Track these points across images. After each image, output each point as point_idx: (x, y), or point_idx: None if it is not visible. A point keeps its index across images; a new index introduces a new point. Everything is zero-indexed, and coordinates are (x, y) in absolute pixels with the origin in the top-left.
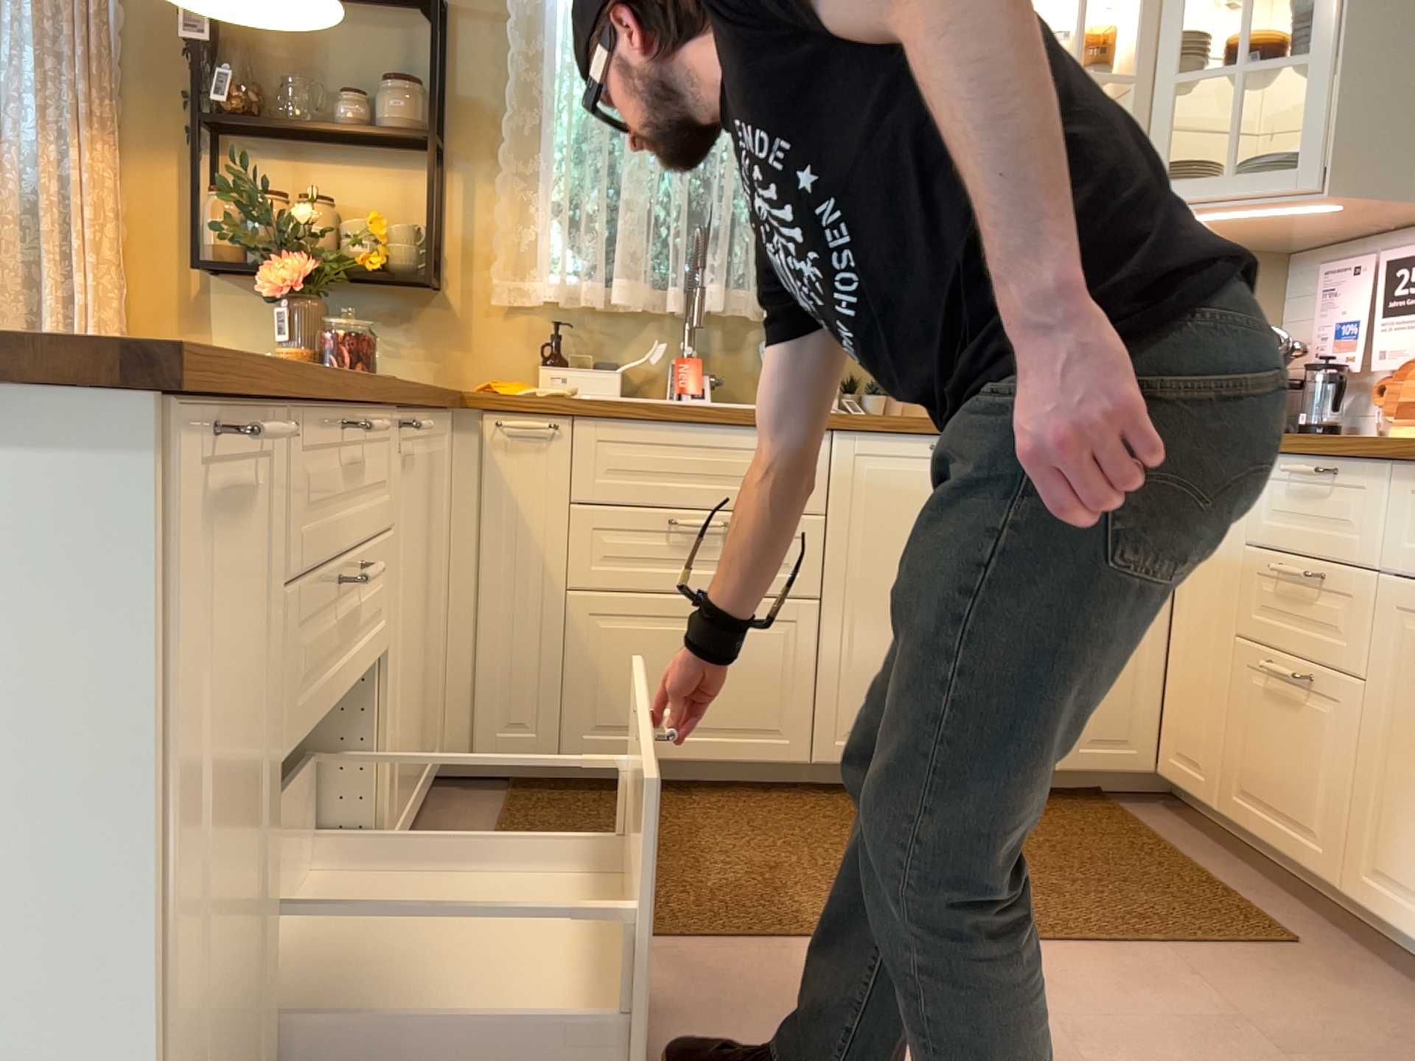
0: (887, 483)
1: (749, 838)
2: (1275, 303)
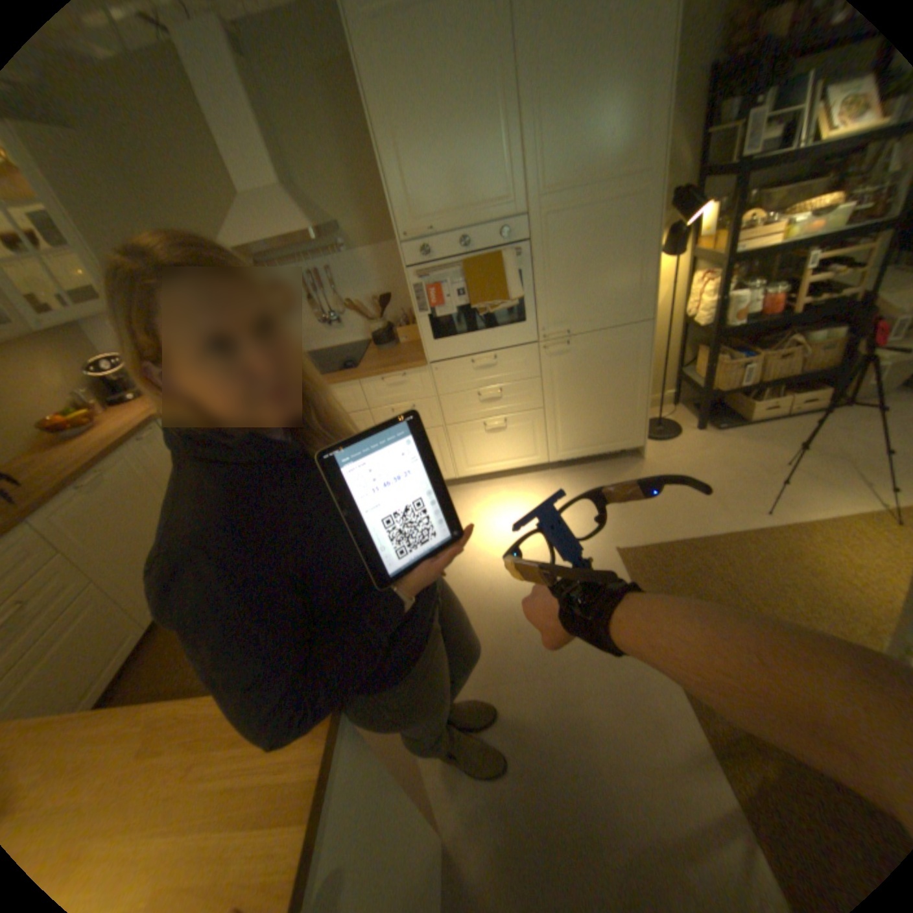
0: (70, 519)
1: (175, 669)
2: (82, 341)
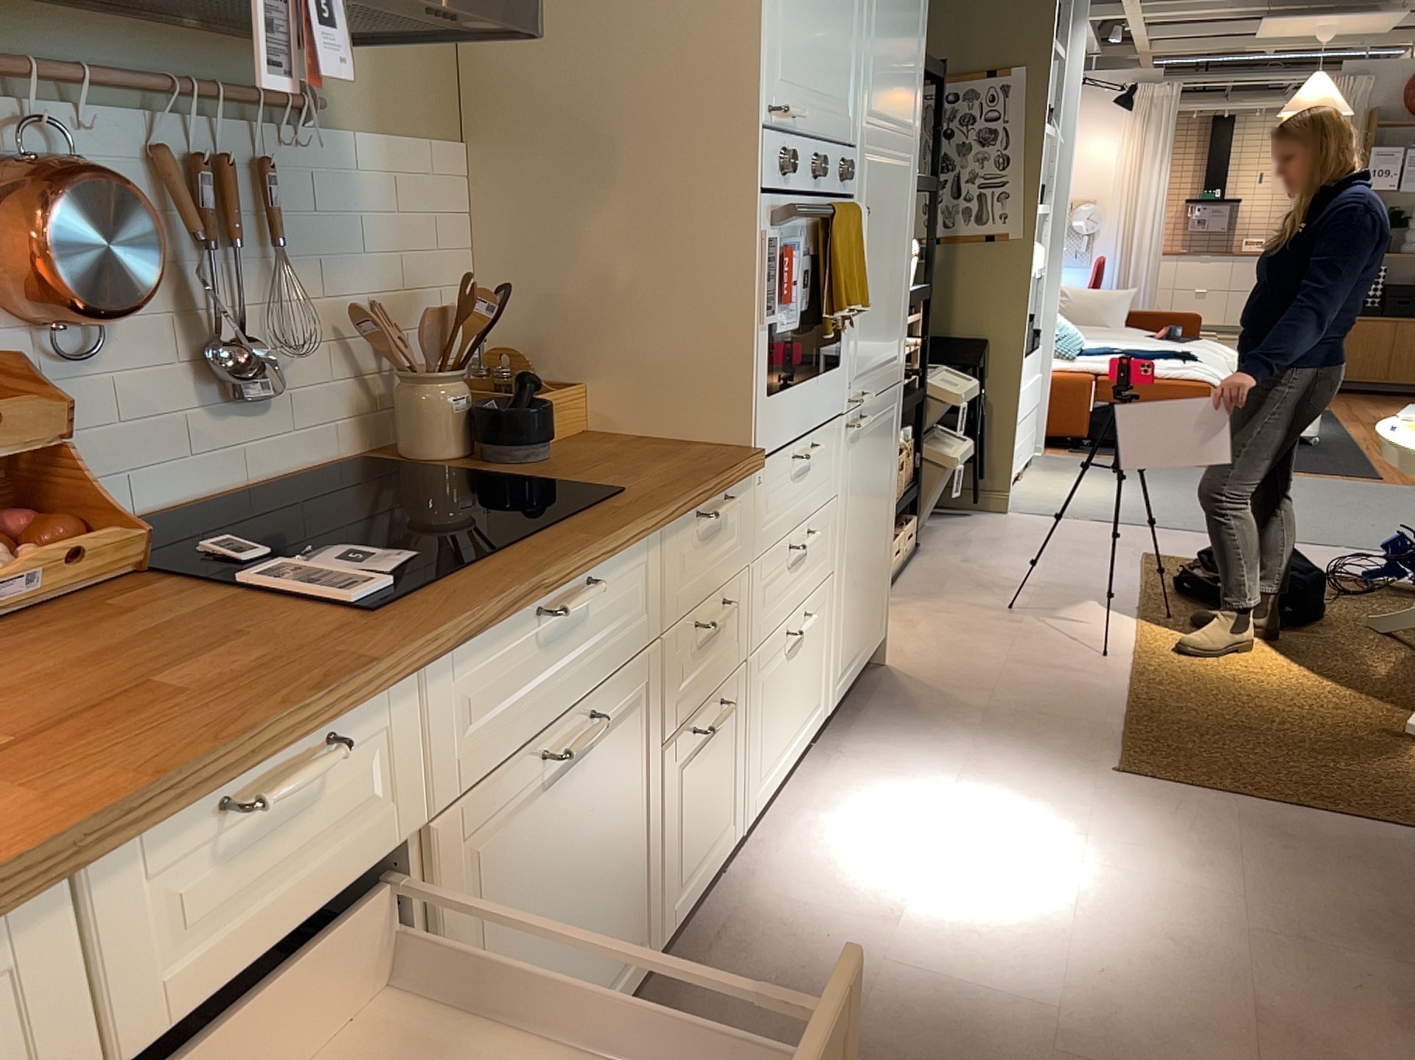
0: None
1: None
2: None
